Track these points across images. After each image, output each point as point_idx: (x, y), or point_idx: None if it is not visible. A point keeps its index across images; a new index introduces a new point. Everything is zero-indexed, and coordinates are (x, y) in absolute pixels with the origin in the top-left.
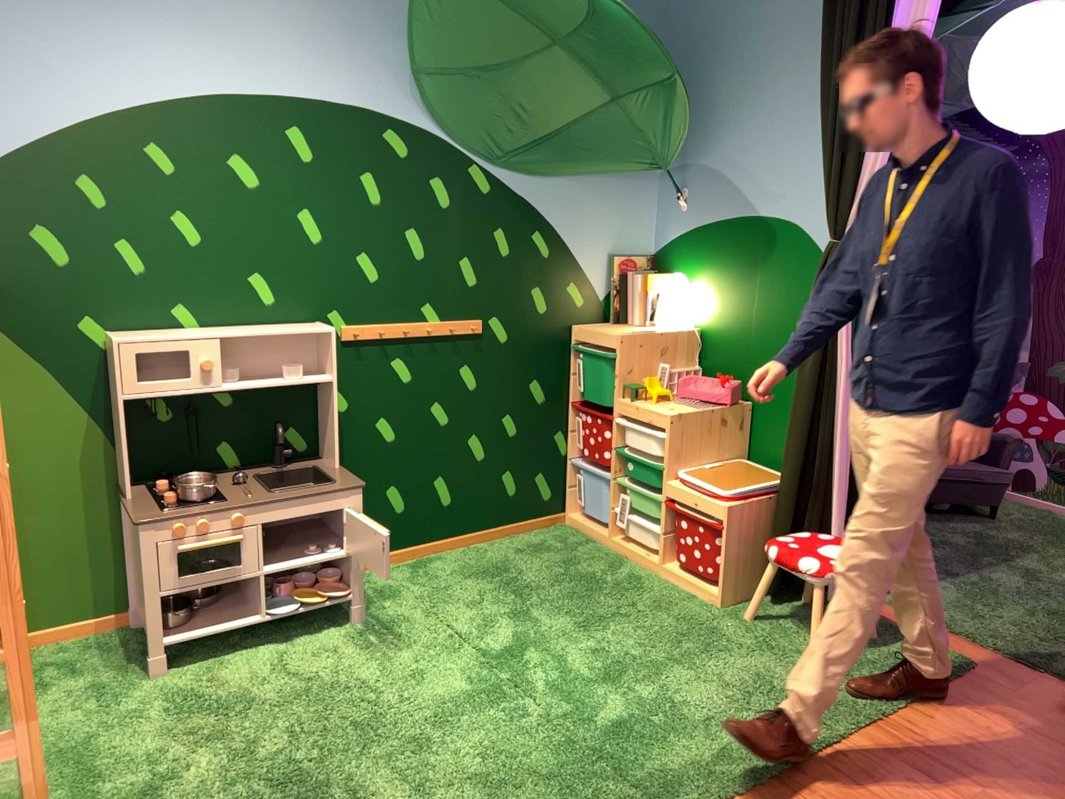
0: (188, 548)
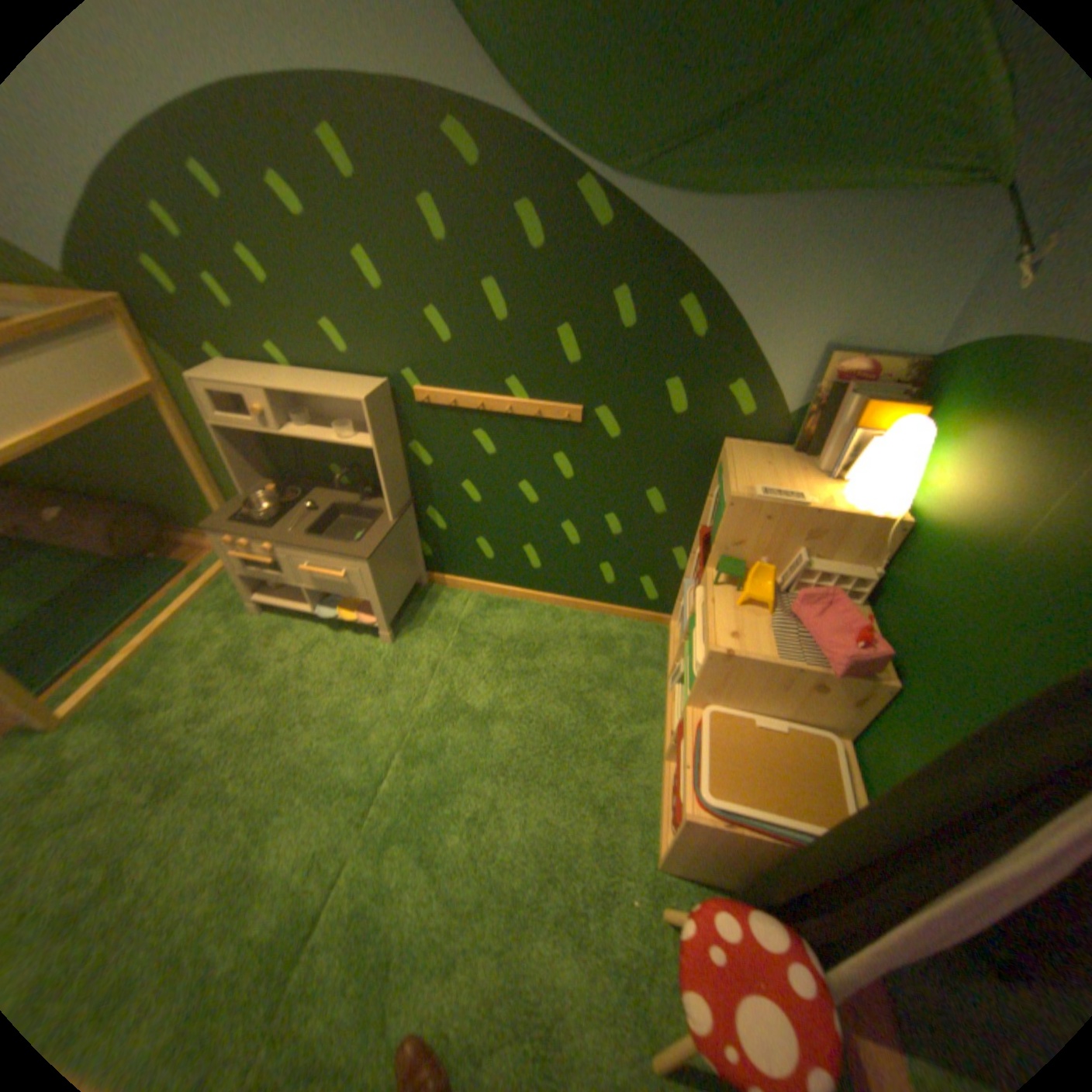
0: (235, 556)
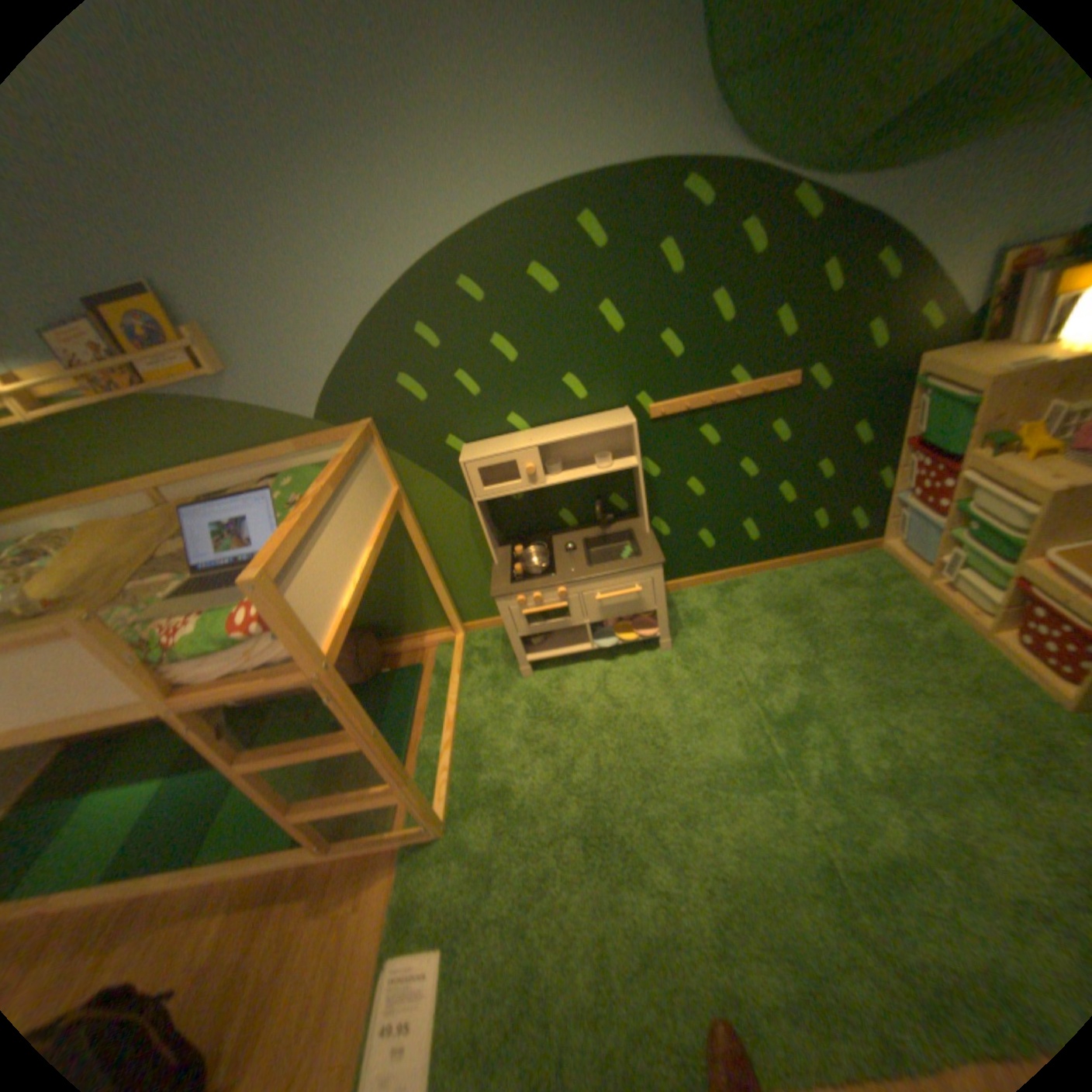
0: (528, 613)
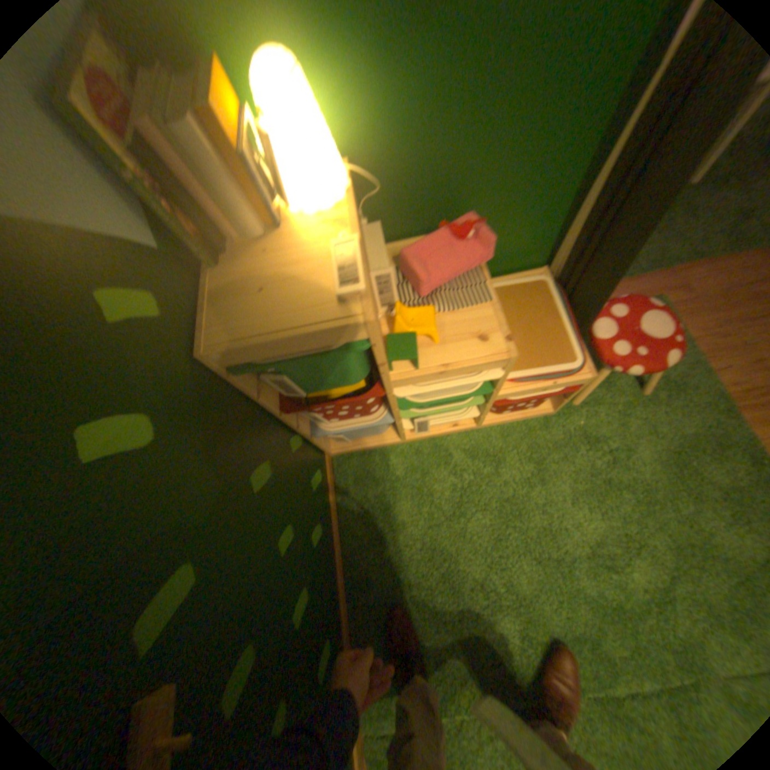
0: None
